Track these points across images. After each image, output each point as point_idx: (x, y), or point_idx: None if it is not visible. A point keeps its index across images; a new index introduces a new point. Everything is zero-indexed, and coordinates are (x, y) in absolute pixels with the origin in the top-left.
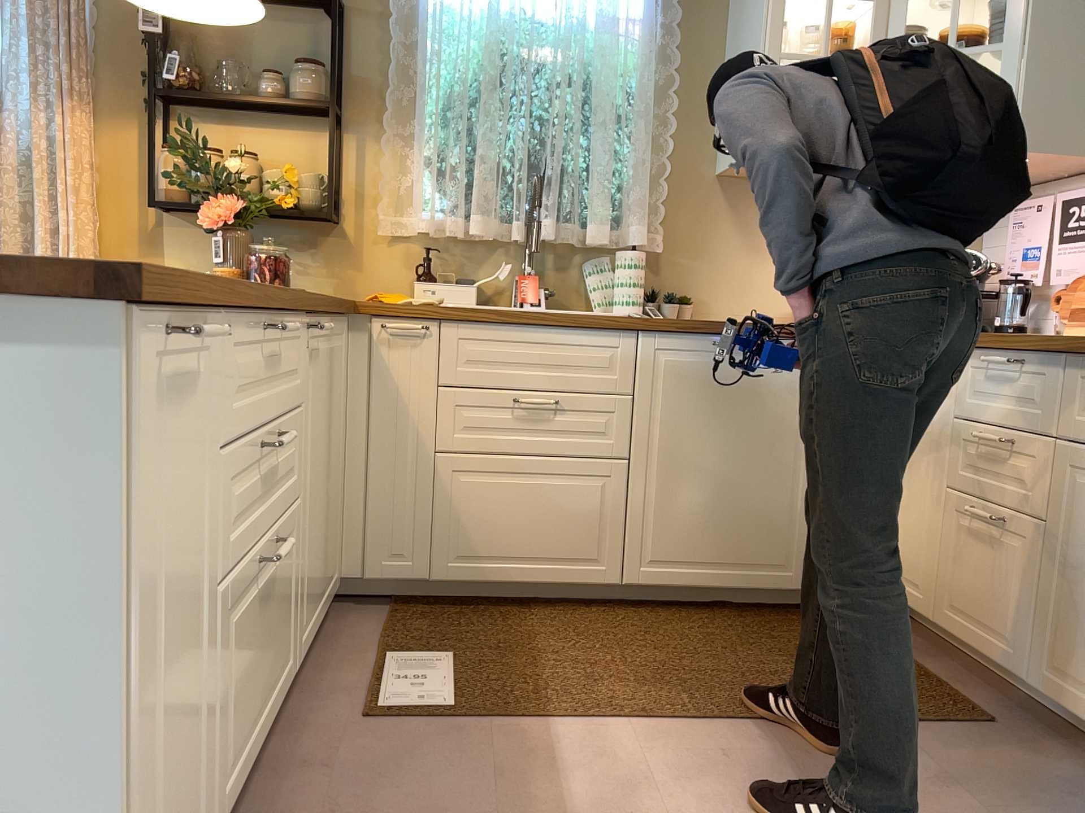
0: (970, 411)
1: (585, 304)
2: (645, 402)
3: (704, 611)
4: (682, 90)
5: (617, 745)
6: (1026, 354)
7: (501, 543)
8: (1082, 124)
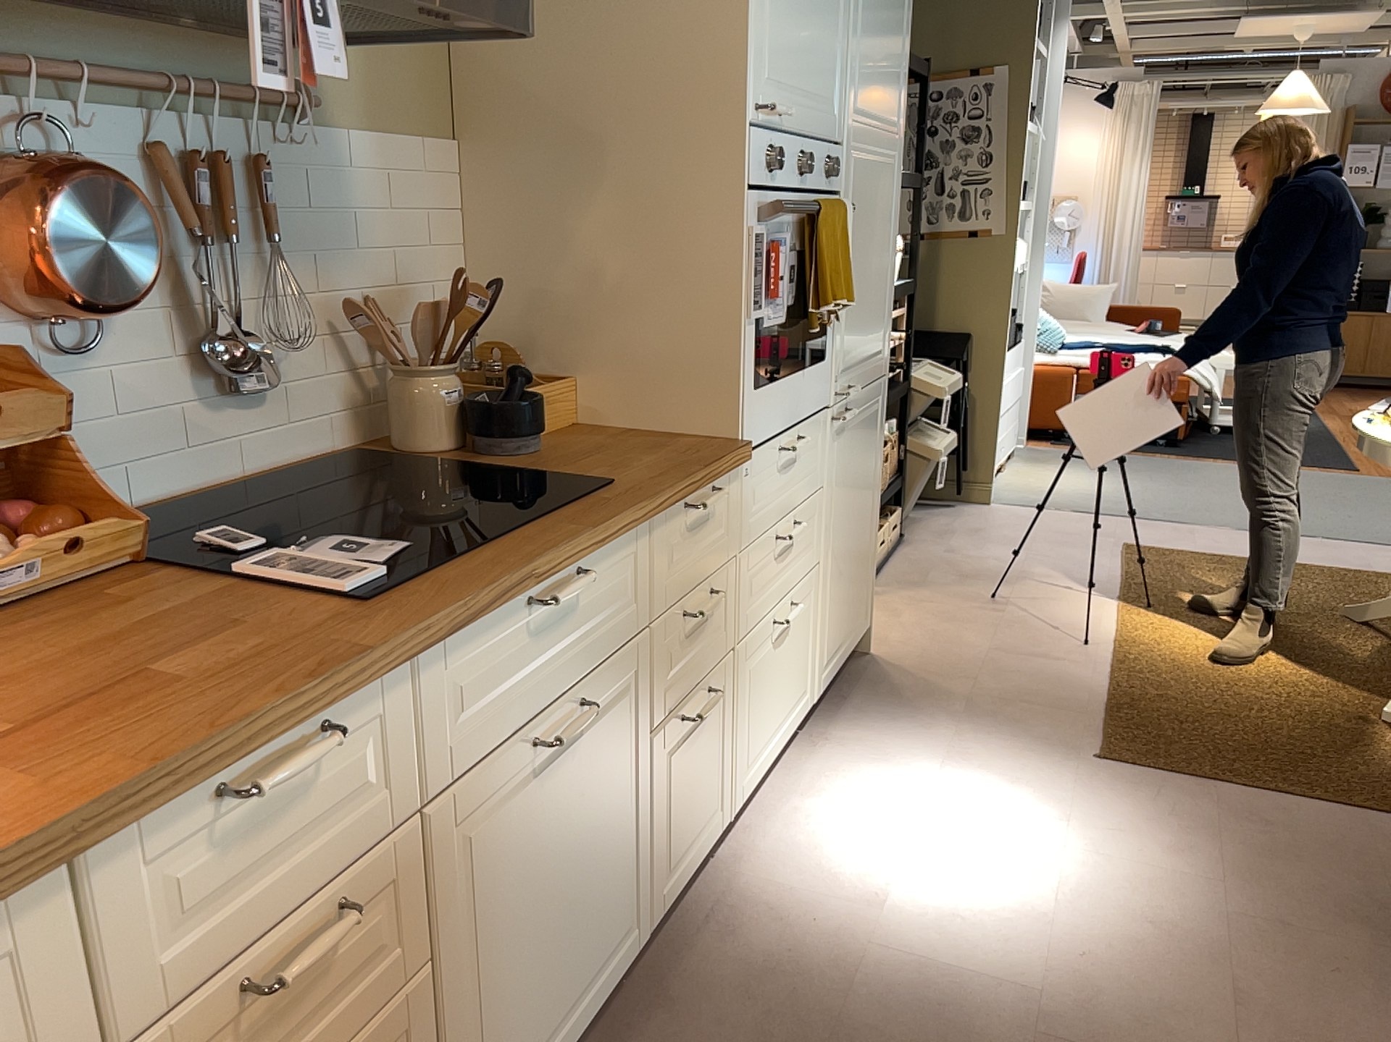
0: (181, 971)
1: None
2: None
3: None
4: None
5: None
6: (353, 697)
7: None
8: None
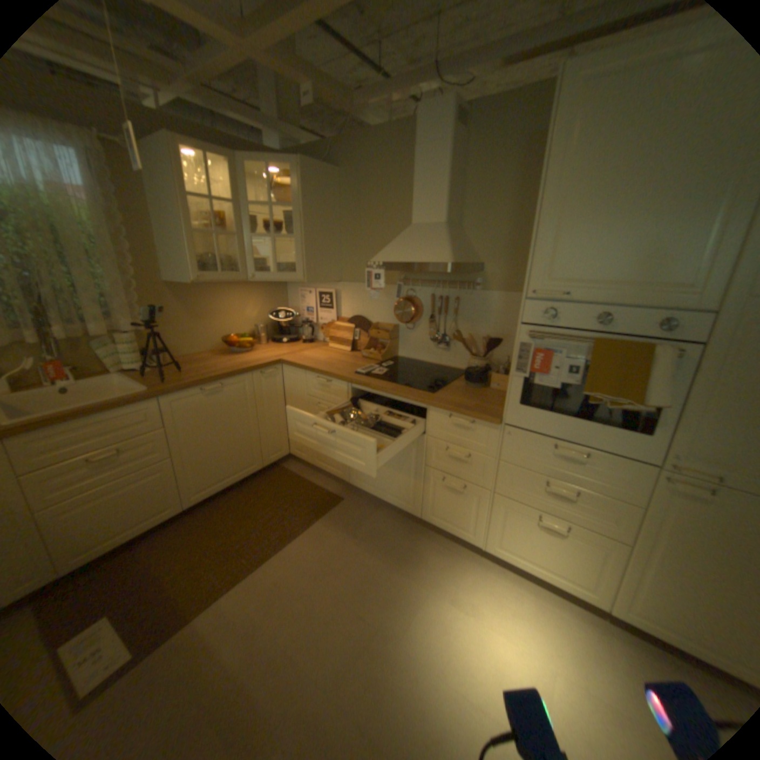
0: (312, 393)
1: (97, 367)
2: (170, 430)
3: (222, 497)
4: (124, 234)
5: (229, 610)
6: (331, 379)
7: (105, 533)
8: (323, 269)
